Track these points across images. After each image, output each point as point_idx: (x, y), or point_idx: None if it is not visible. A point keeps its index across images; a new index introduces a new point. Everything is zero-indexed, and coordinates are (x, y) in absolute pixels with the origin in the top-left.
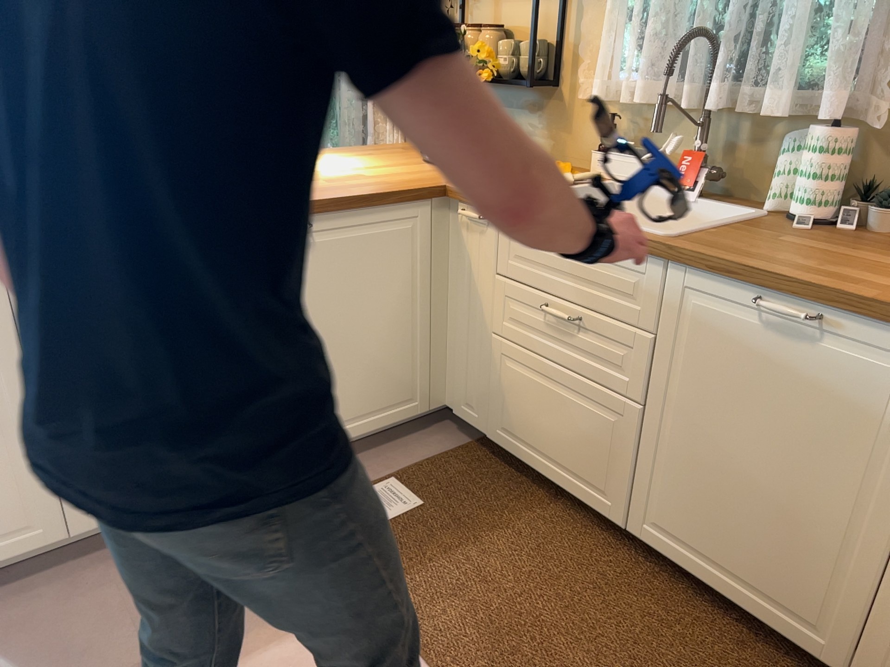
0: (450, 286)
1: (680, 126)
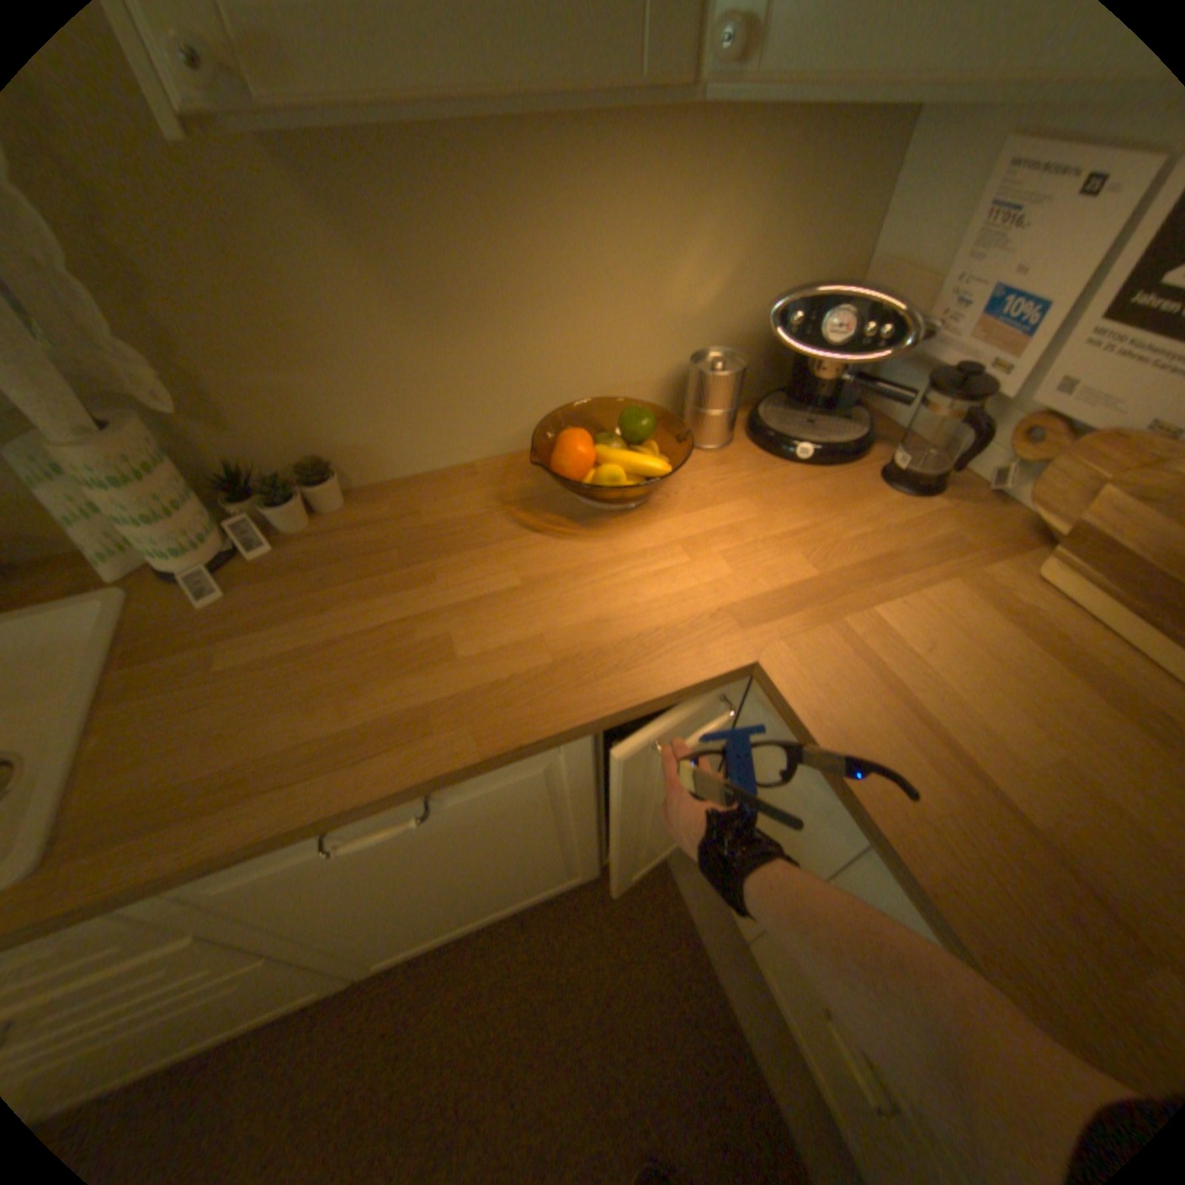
0: None
1: None
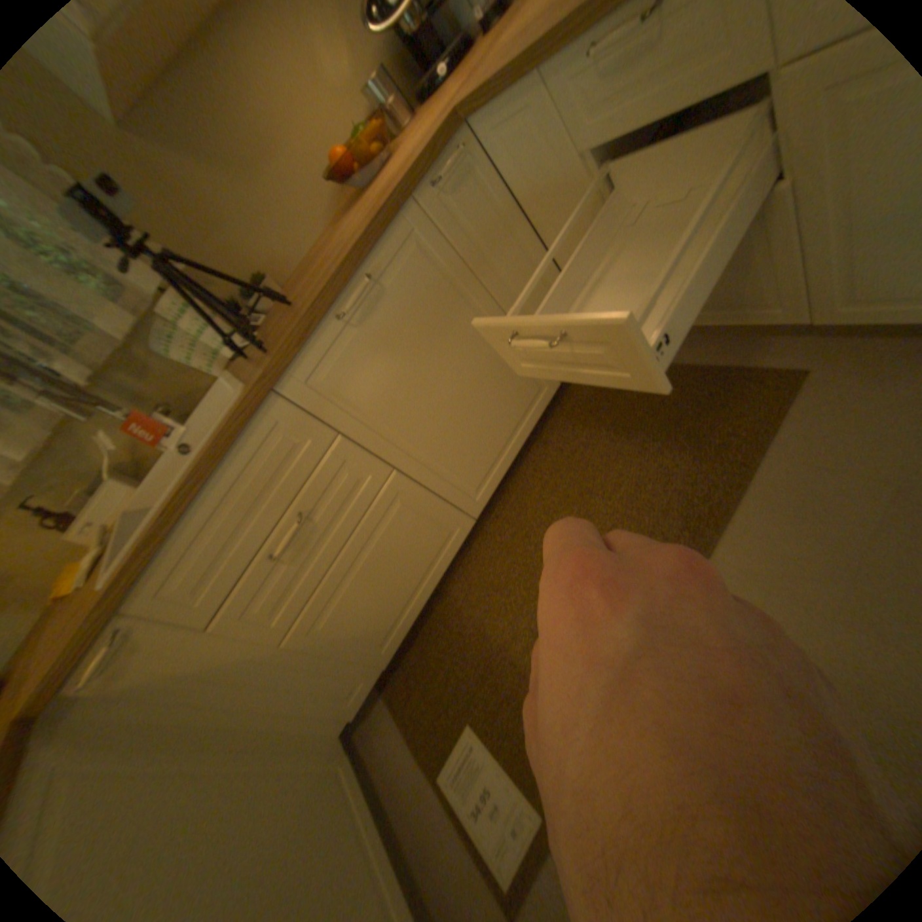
0: (194, 719)
1: (86, 435)
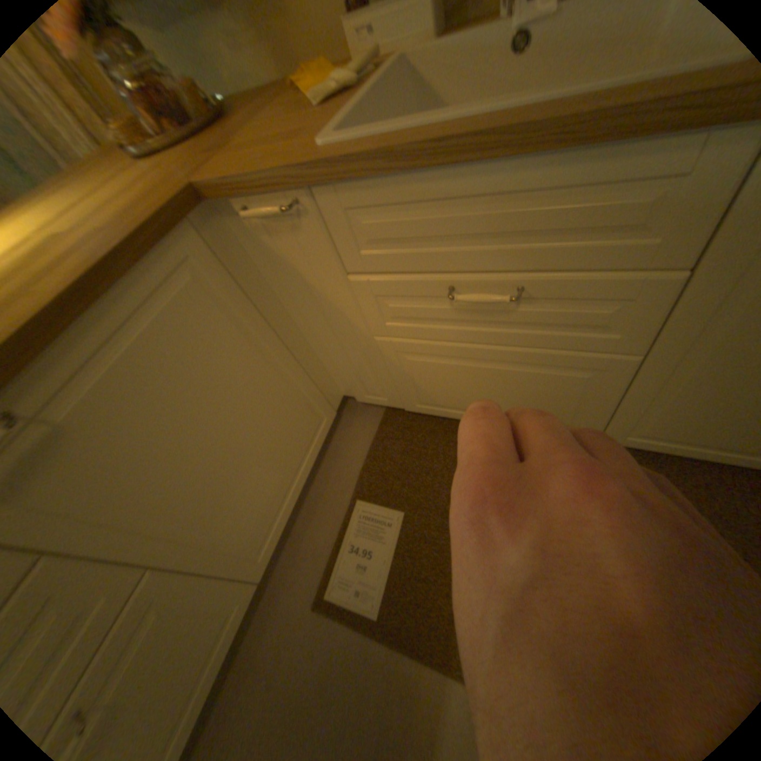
0: (288, 308)
1: None
